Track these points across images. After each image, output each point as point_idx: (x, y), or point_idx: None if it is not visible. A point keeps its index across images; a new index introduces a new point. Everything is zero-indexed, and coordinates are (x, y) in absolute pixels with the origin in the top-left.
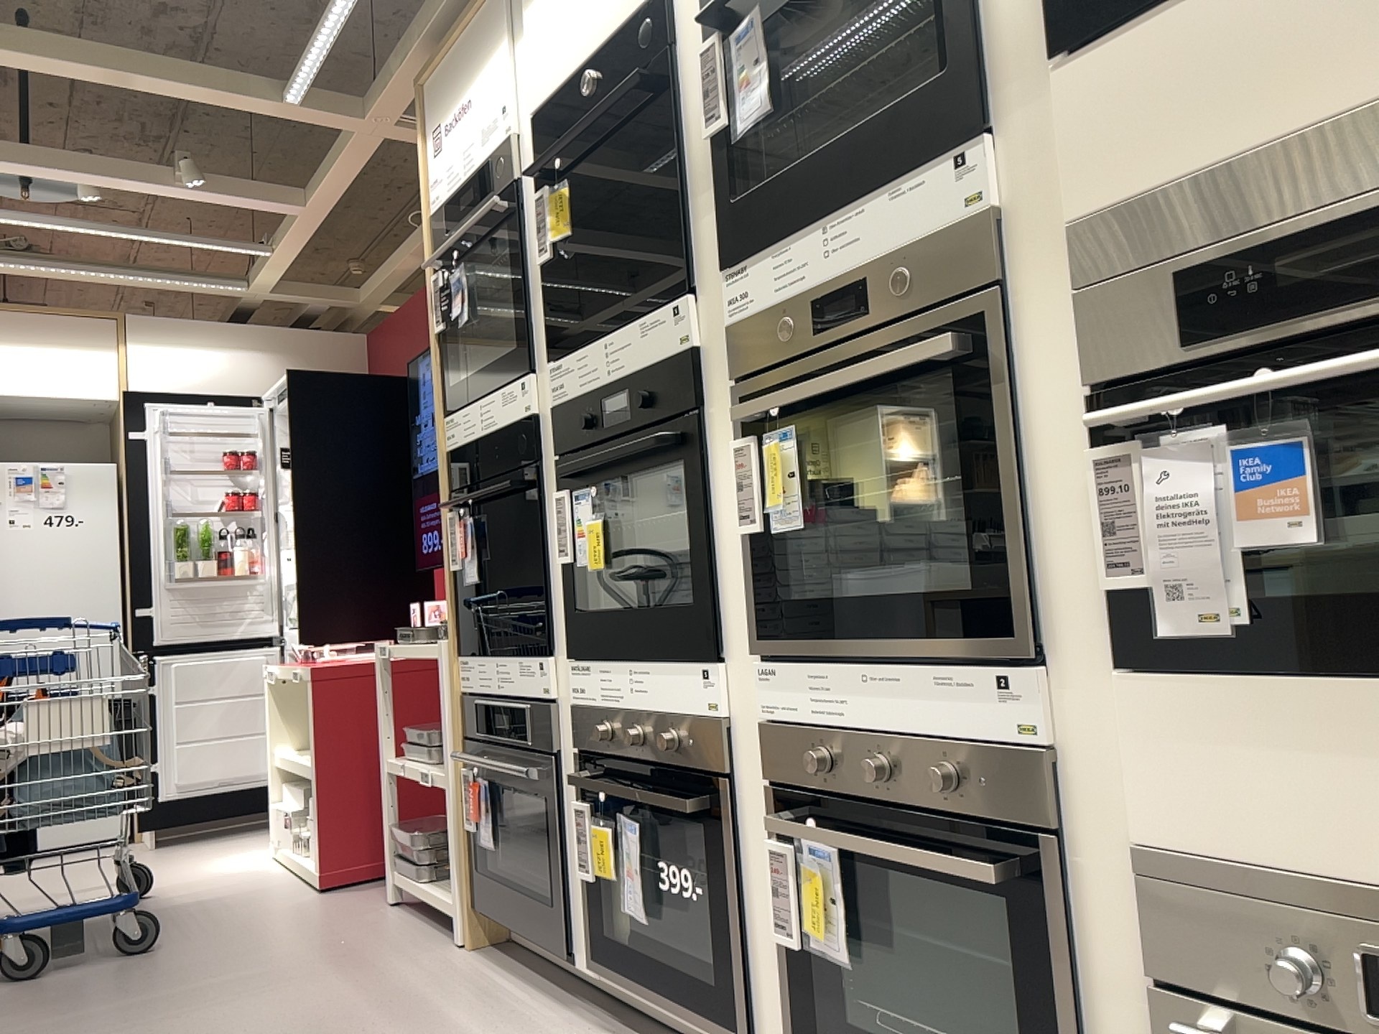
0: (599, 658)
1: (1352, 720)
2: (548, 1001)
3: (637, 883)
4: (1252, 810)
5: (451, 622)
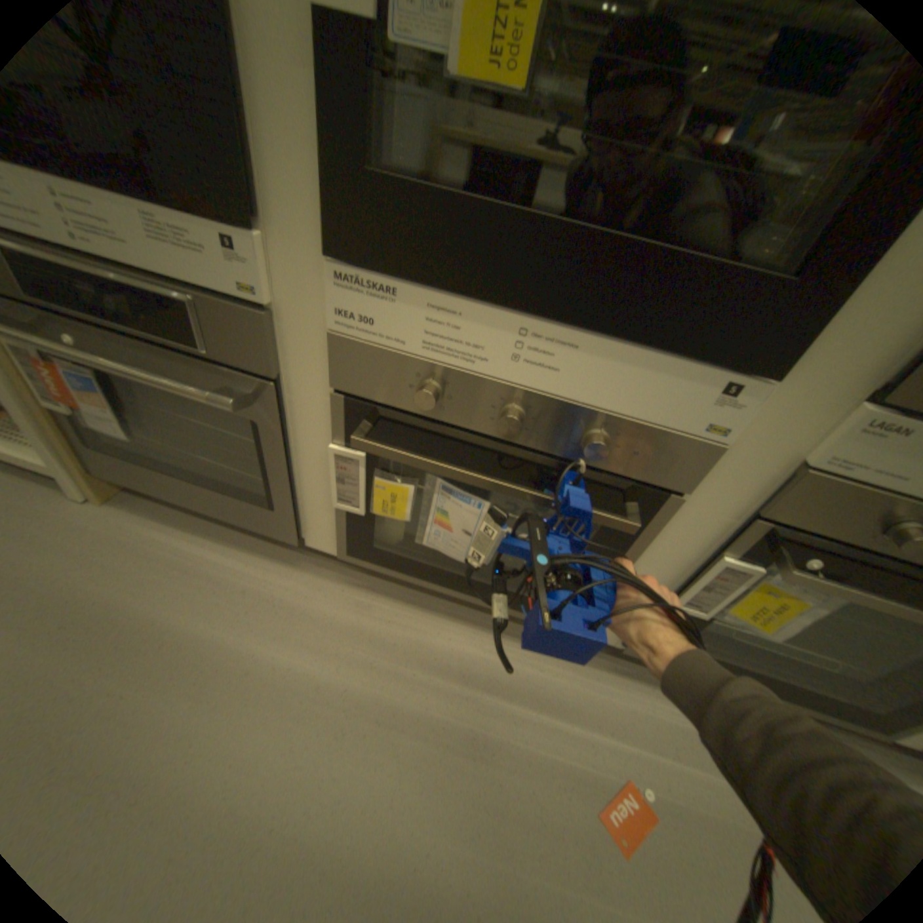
0: (439, 283)
1: None
2: (269, 564)
3: (463, 536)
4: None
5: None
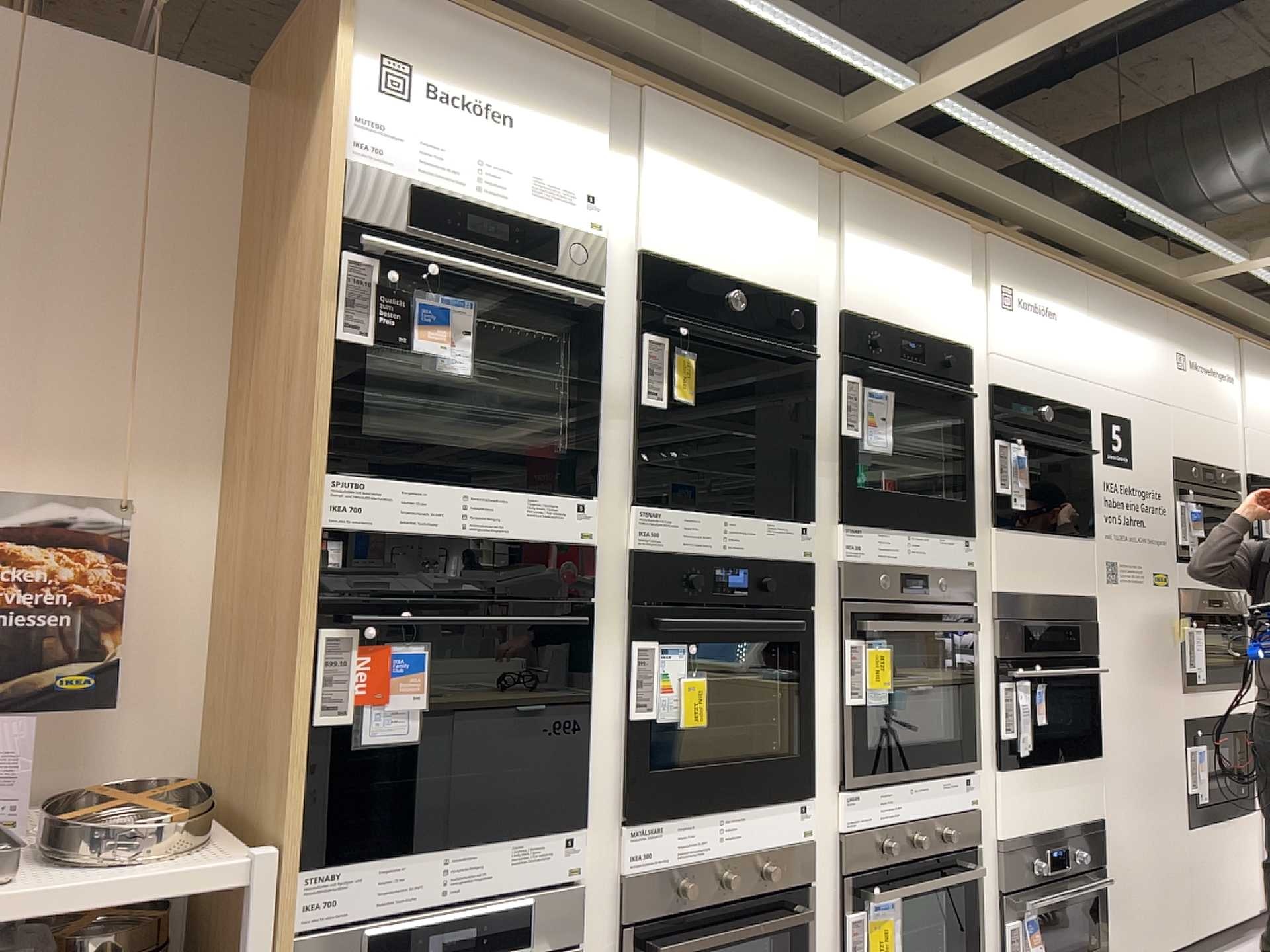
0: (680, 814)
1: (1045, 777)
2: None
3: None
4: (1027, 813)
5: (296, 811)
